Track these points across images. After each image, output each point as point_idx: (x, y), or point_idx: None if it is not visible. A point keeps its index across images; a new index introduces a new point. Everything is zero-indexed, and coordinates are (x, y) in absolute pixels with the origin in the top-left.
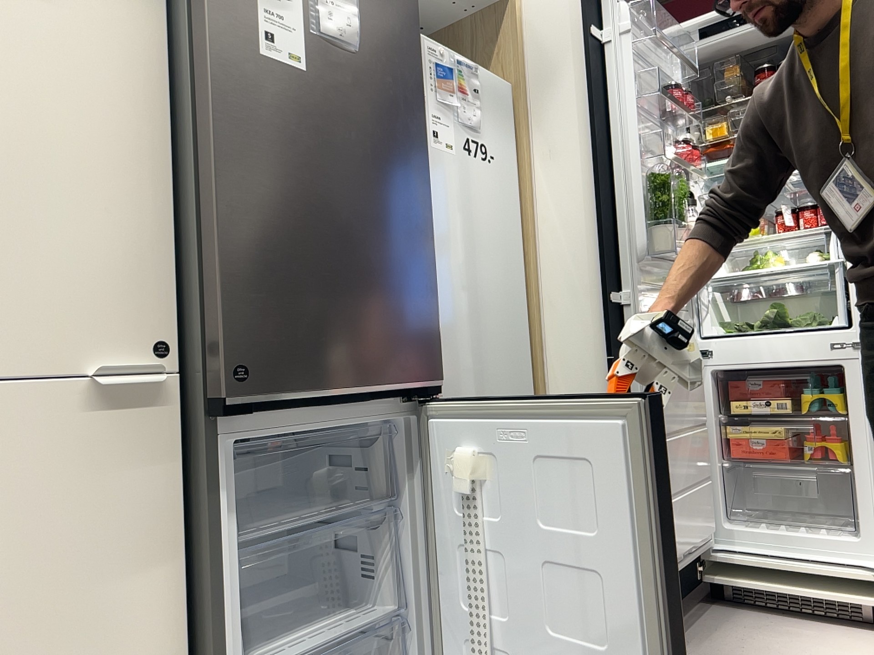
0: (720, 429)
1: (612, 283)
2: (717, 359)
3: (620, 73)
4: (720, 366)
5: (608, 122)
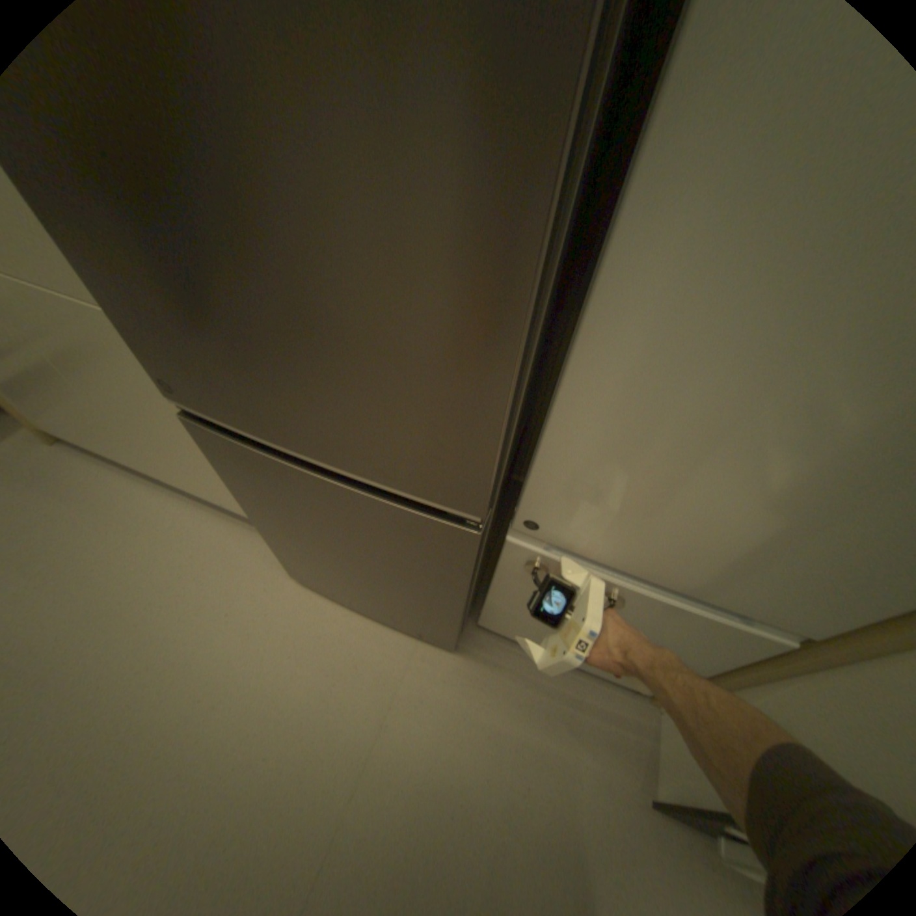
0: None
1: None
2: None
3: None
4: None
5: None
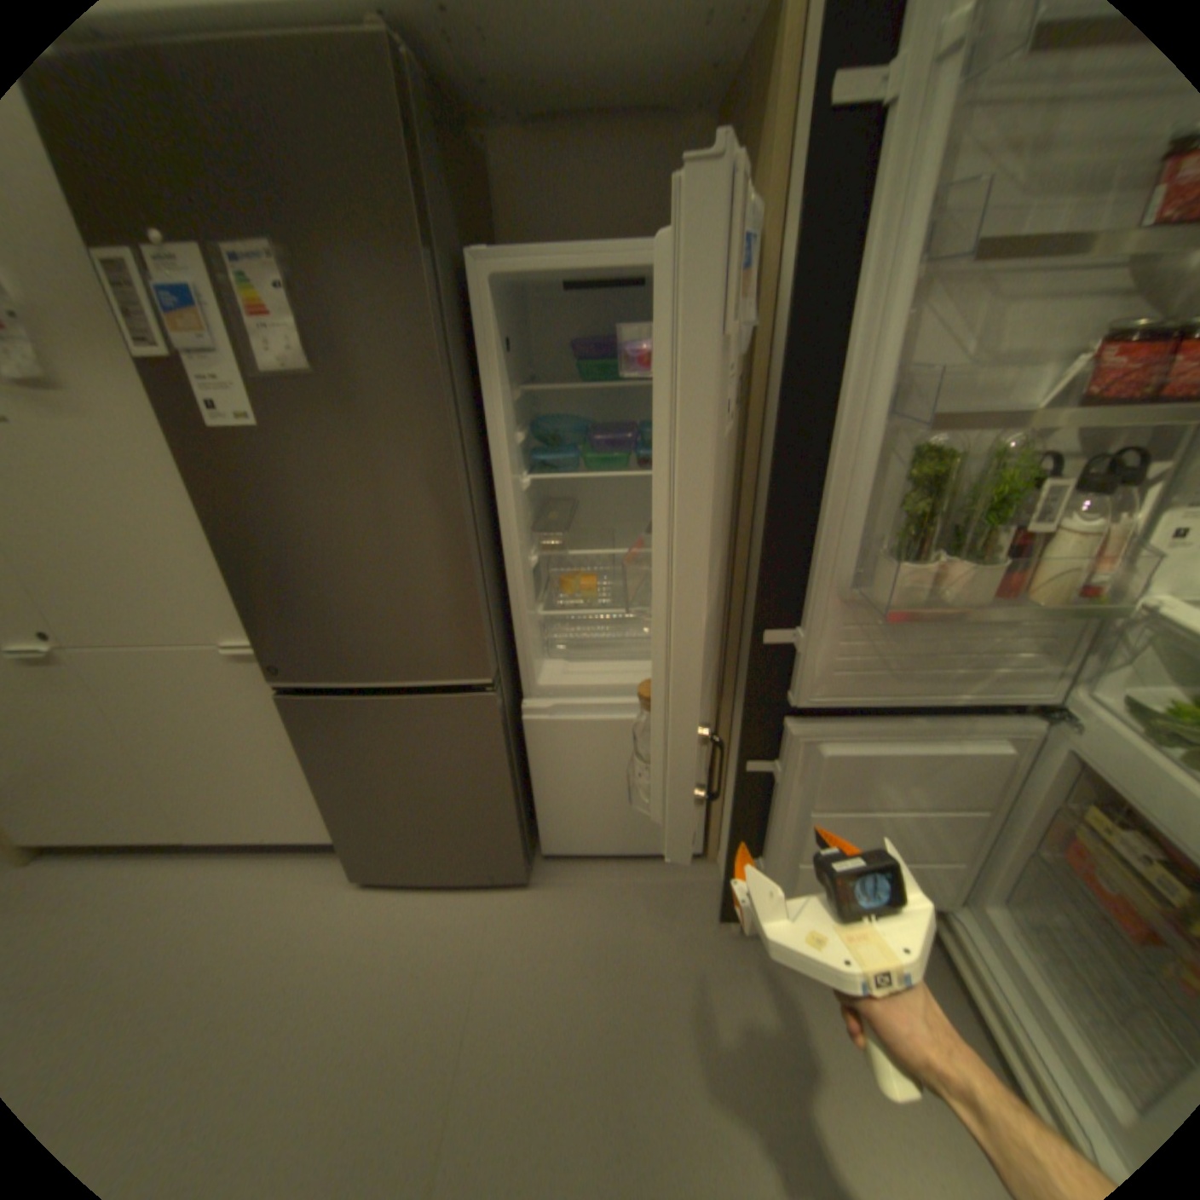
0: (1052, 818)
1: (771, 616)
2: (1082, 741)
3: (898, 195)
4: (1083, 753)
5: (843, 327)
